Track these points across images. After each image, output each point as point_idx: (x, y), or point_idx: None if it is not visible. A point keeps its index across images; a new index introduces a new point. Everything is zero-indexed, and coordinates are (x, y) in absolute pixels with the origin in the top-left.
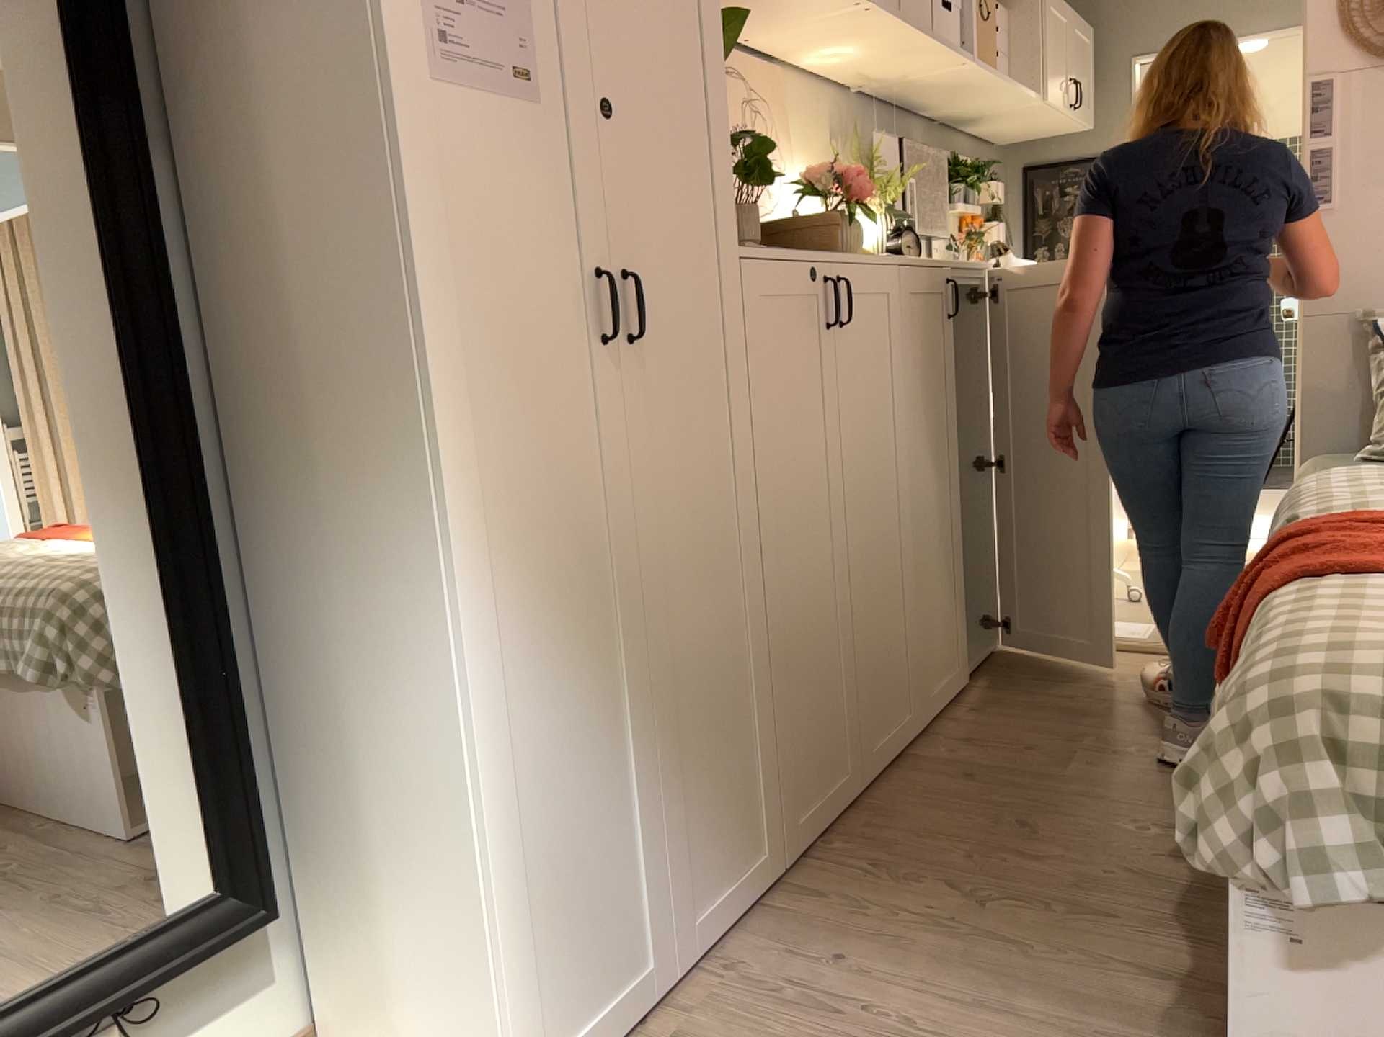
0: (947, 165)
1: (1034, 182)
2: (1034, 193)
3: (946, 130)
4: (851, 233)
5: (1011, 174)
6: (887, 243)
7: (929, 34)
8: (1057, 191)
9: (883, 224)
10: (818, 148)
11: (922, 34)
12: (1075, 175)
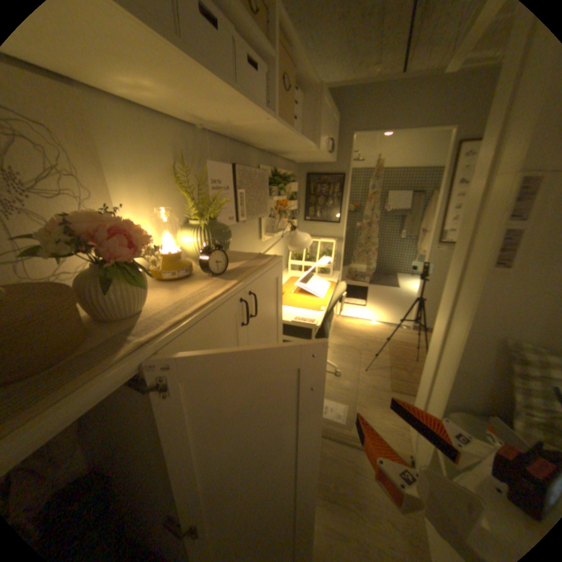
0: (271, 173)
1: (310, 179)
2: (310, 184)
3: (271, 155)
4: (116, 292)
5: (302, 175)
6: (200, 257)
7: (222, 74)
8: (319, 184)
9: (200, 238)
10: (158, 169)
11: (213, 71)
12: (326, 179)
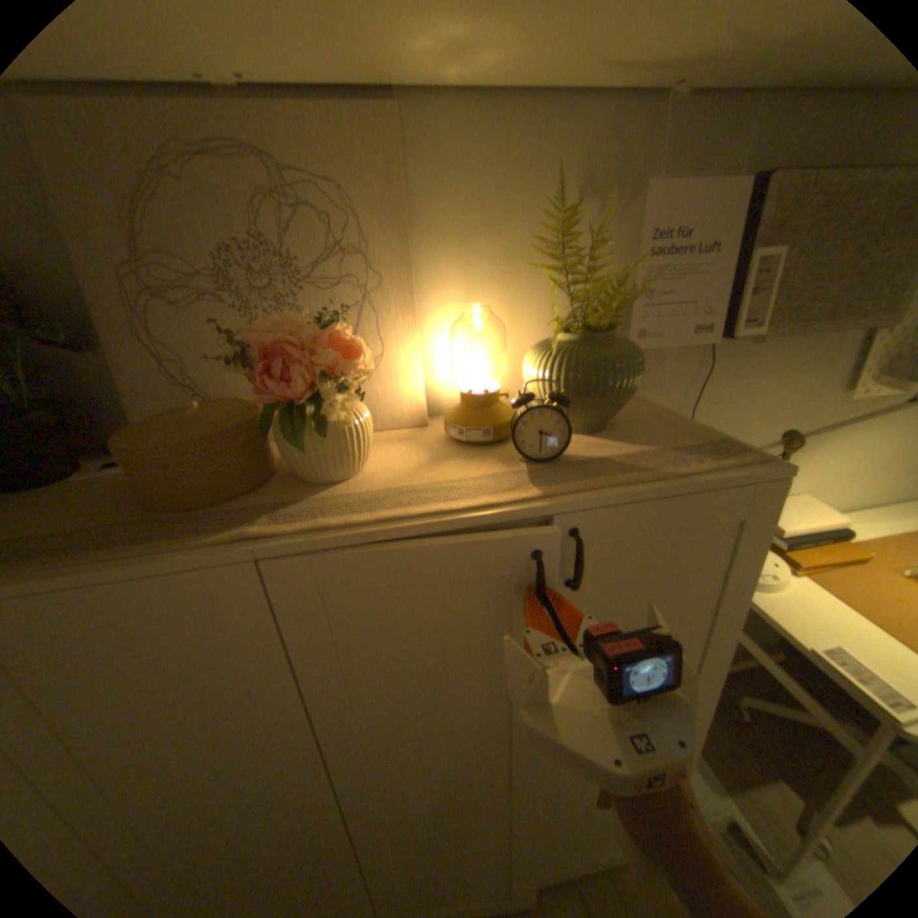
0: None
1: None
2: None
3: None
4: (293, 444)
5: None
6: (516, 414)
7: None
8: None
9: (539, 374)
10: (532, 222)
11: None
12: None
